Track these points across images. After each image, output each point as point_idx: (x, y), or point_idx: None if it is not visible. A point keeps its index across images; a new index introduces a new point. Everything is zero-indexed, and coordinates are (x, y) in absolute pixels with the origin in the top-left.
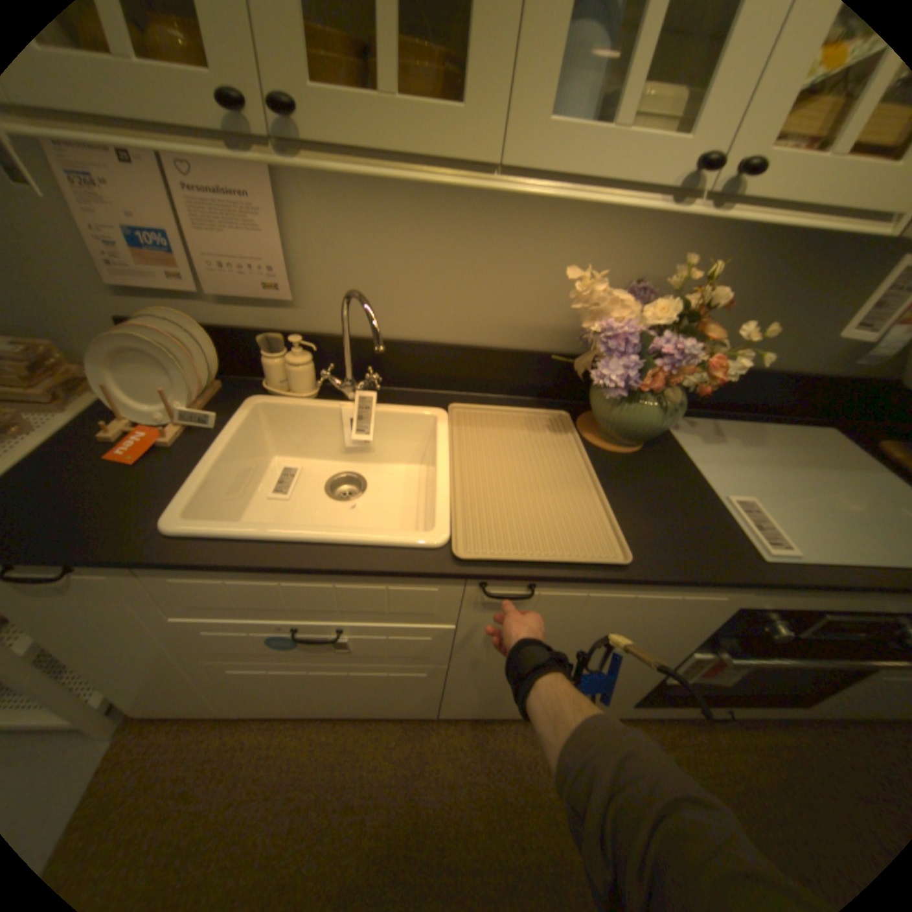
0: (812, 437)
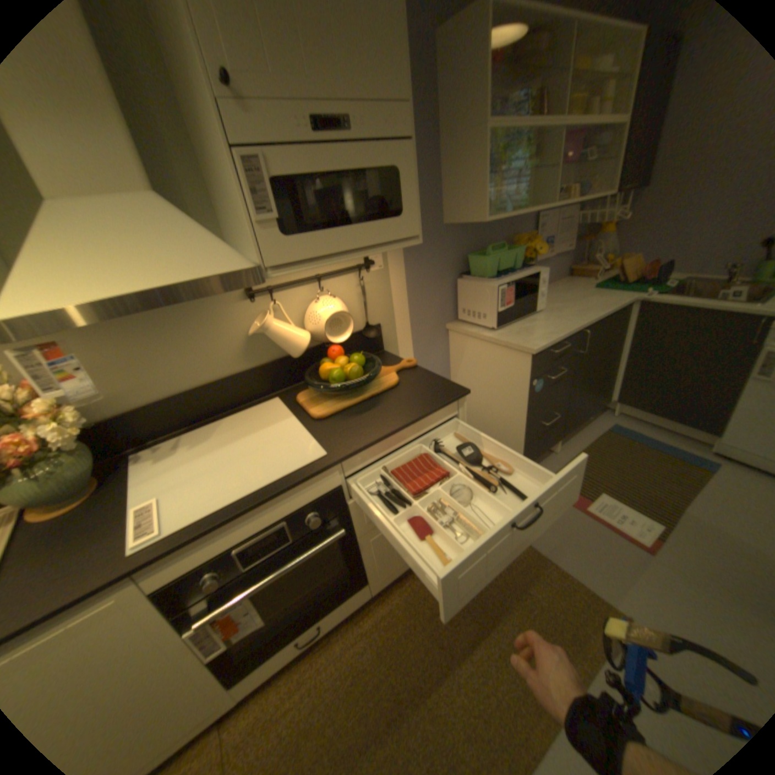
0: (261, 411)
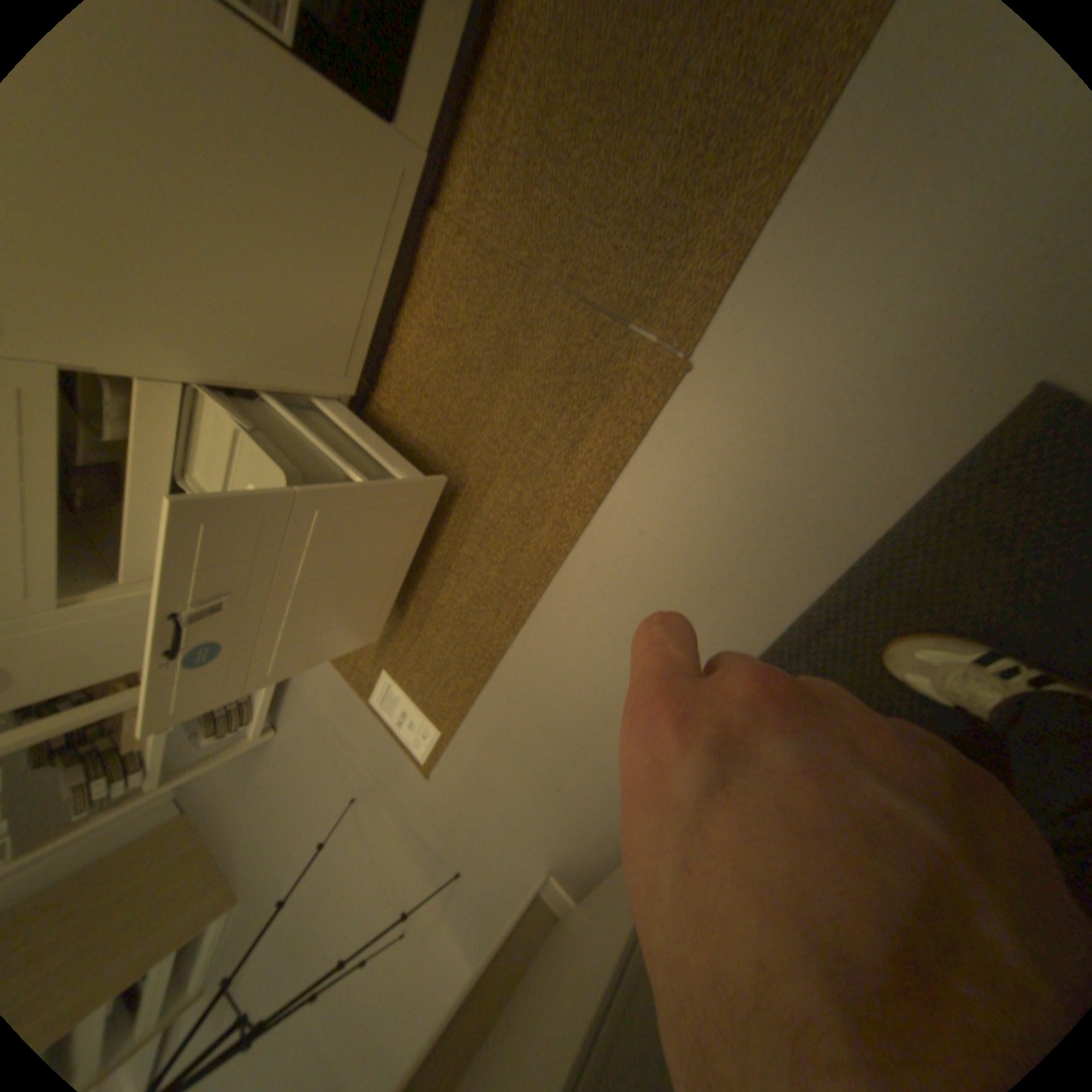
0: None
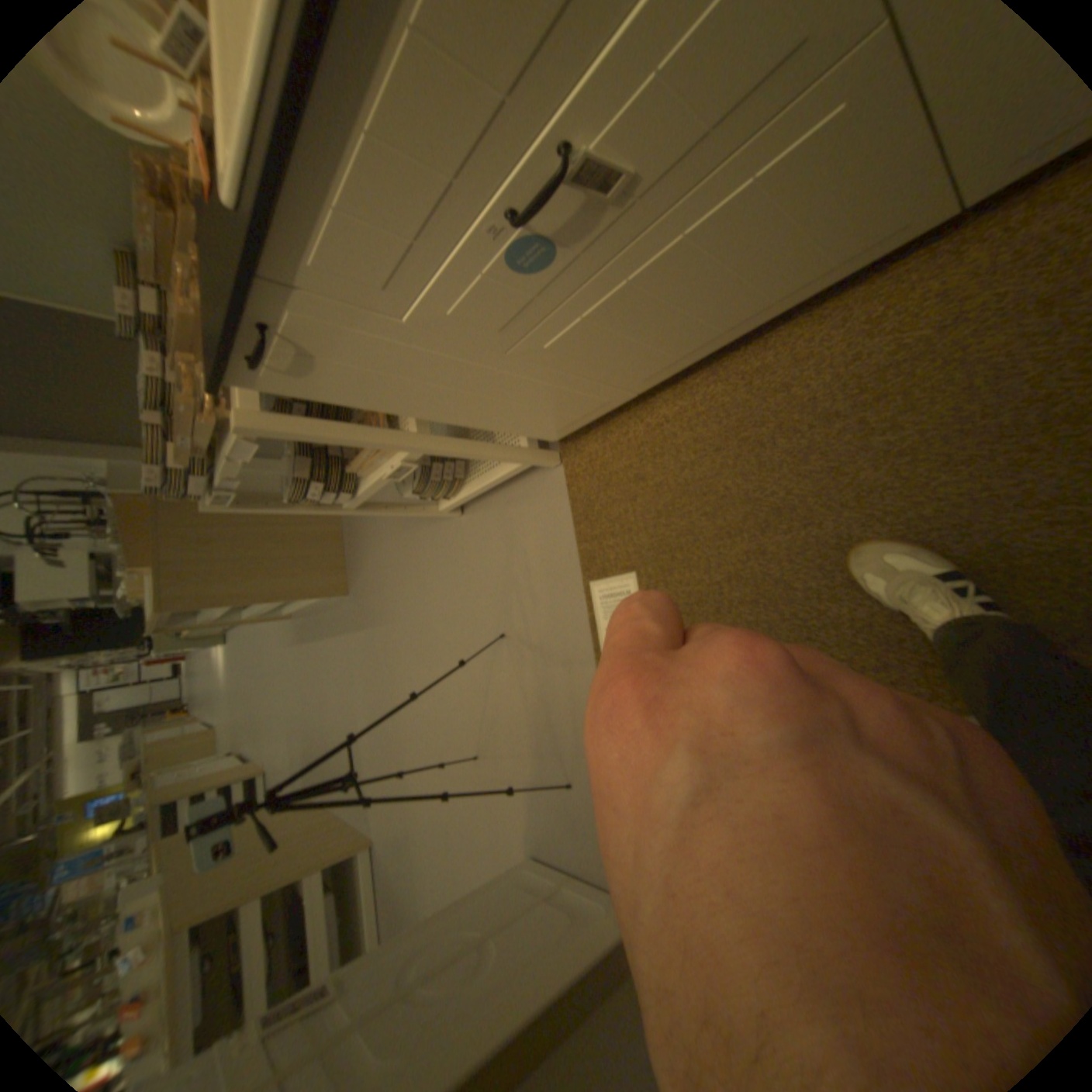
0: None
